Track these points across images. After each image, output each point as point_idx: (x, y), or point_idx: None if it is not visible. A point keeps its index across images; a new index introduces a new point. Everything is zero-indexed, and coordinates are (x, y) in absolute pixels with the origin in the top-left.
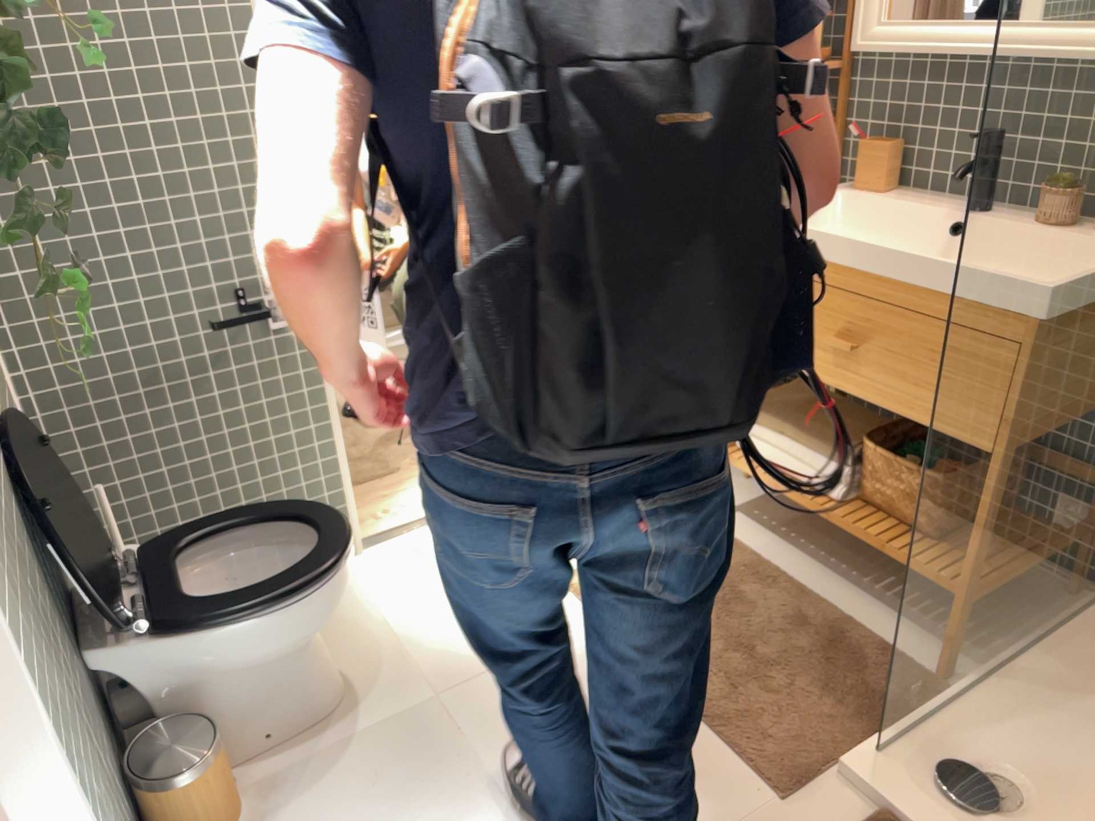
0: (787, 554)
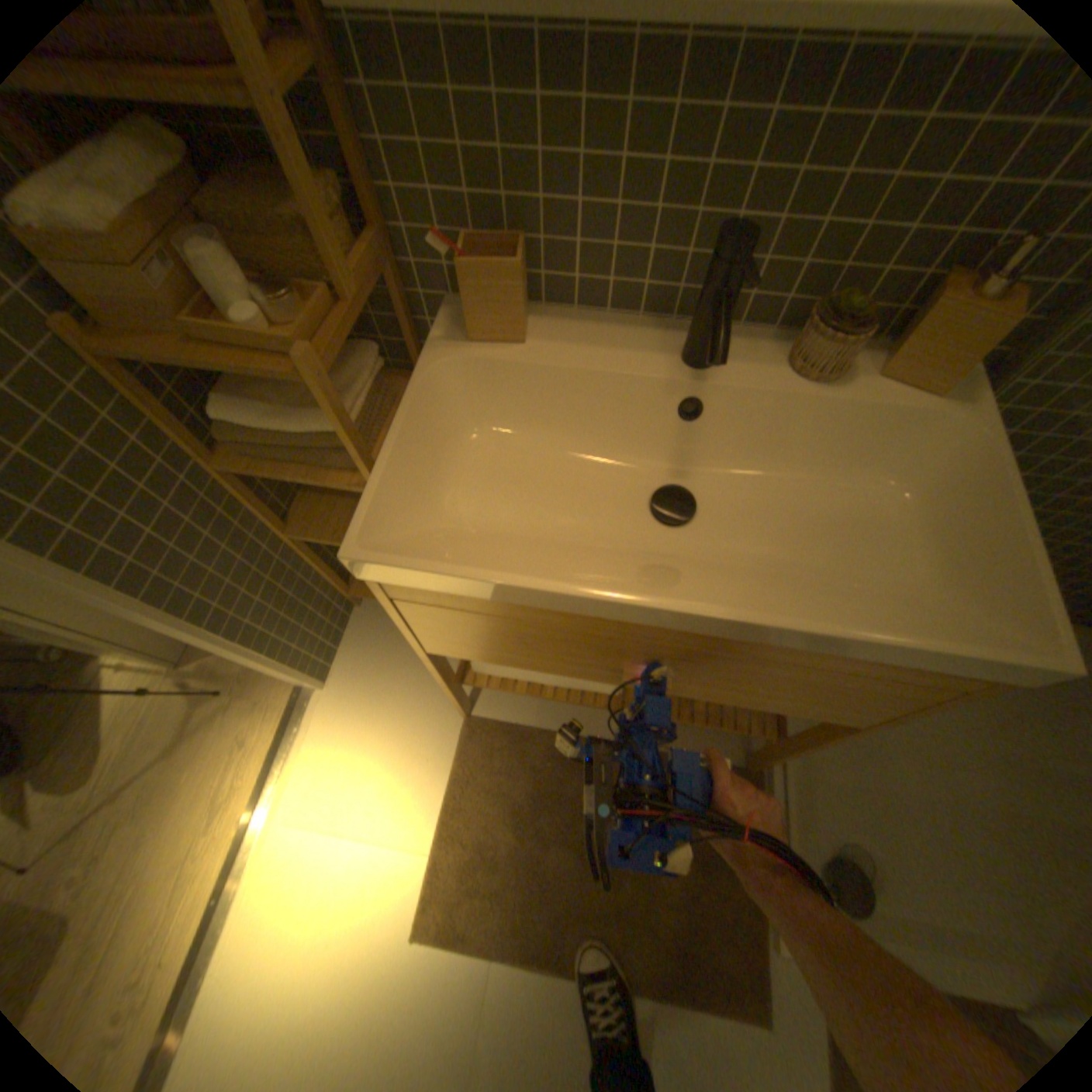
0: (563, 711)
